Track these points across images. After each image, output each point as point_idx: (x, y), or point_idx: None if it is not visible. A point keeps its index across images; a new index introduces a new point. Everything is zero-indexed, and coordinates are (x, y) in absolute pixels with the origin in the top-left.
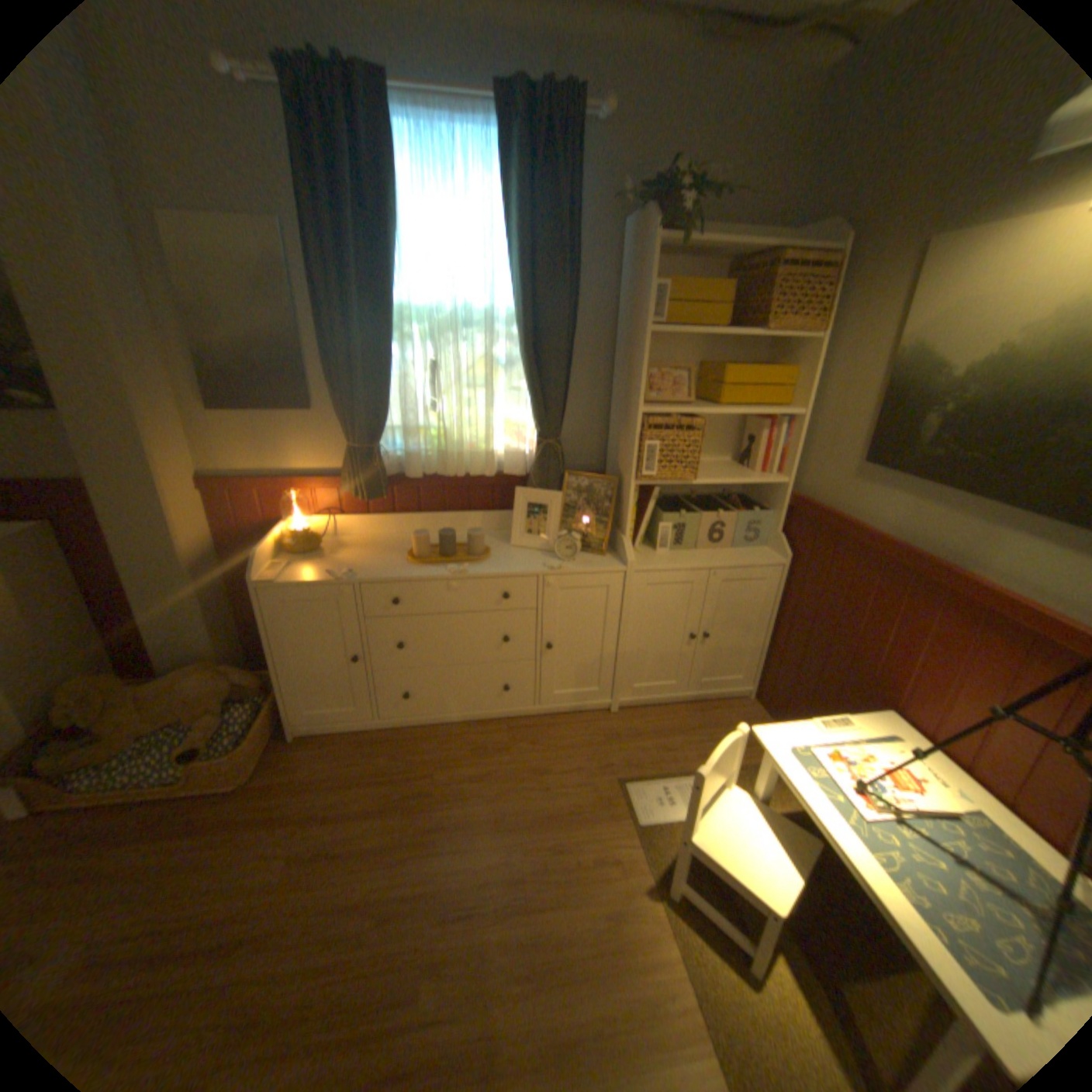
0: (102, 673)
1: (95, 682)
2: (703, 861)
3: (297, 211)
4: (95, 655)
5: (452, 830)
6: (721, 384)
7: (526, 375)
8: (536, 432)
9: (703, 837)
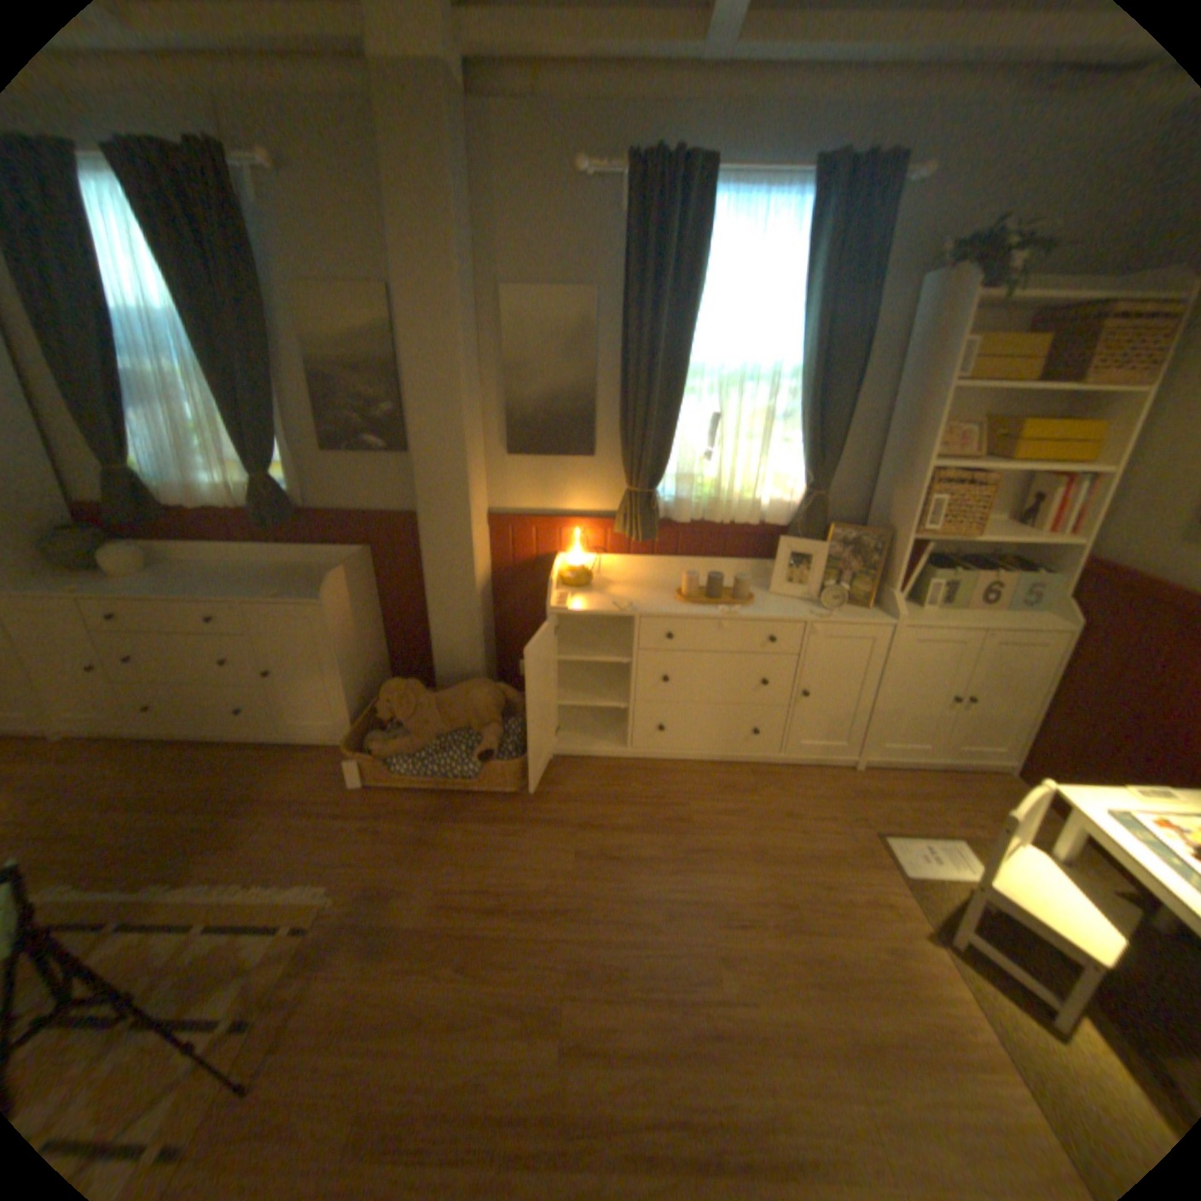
0: (386, 681)
1: (407, 684)
2: (1005, 908)
3: (624, 281)
4: (383, 664)
5: (719, 854)
6: (1017, 439)
7: (808, 427)
8: (805, 483)
9: (1004, 885)
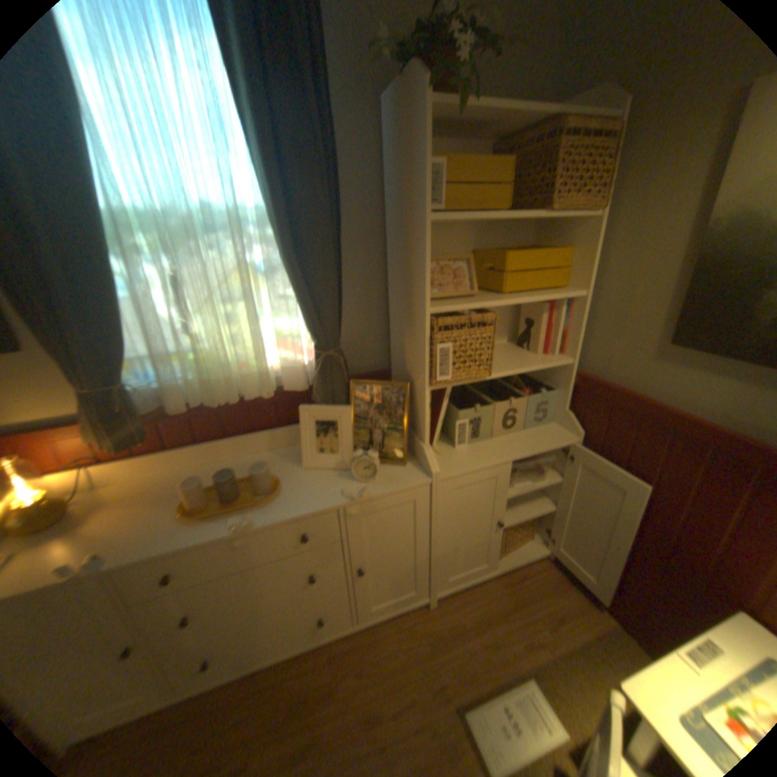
0: None
1: None
2: None
3: None
4: None
5: None
6: (503, 272)
7: (291, 283)
8: (313, 342)
9: None
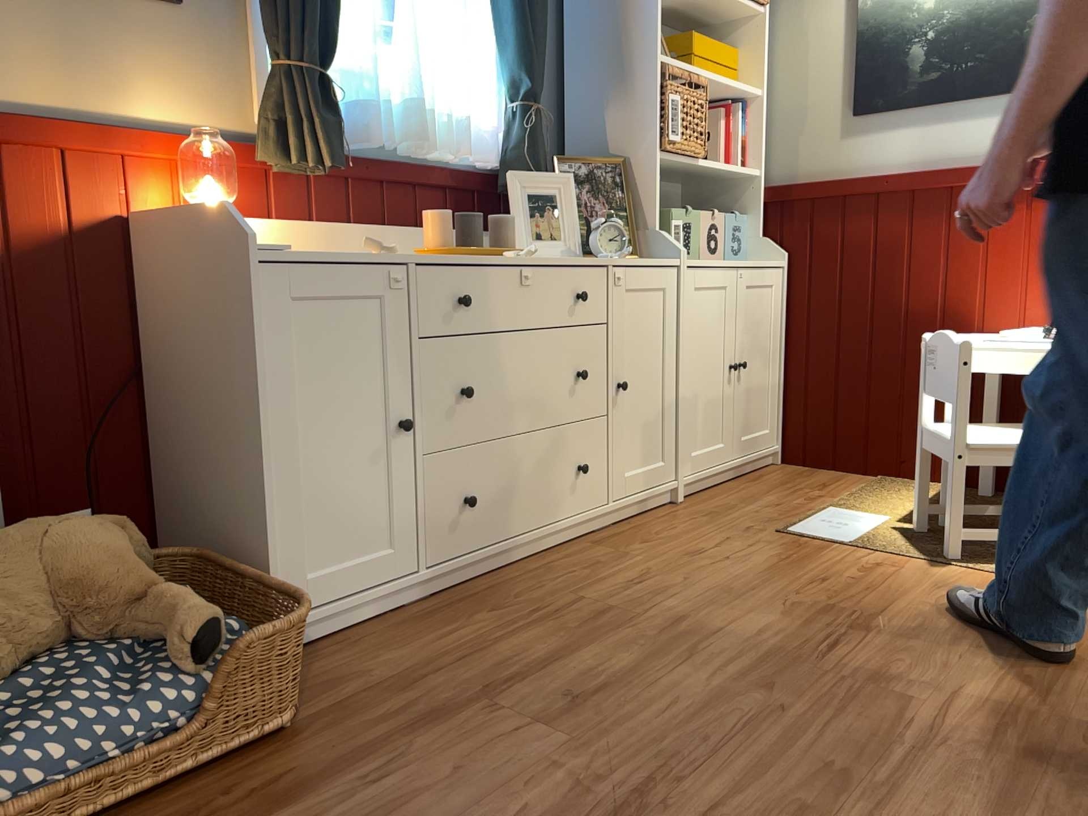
0: None
1: None
2: (983, 460)
3: None
4: None
5: (694, 614)
6: (690, 57)
7: (514, 5)
8: (511, 99)
9: (968, 439)
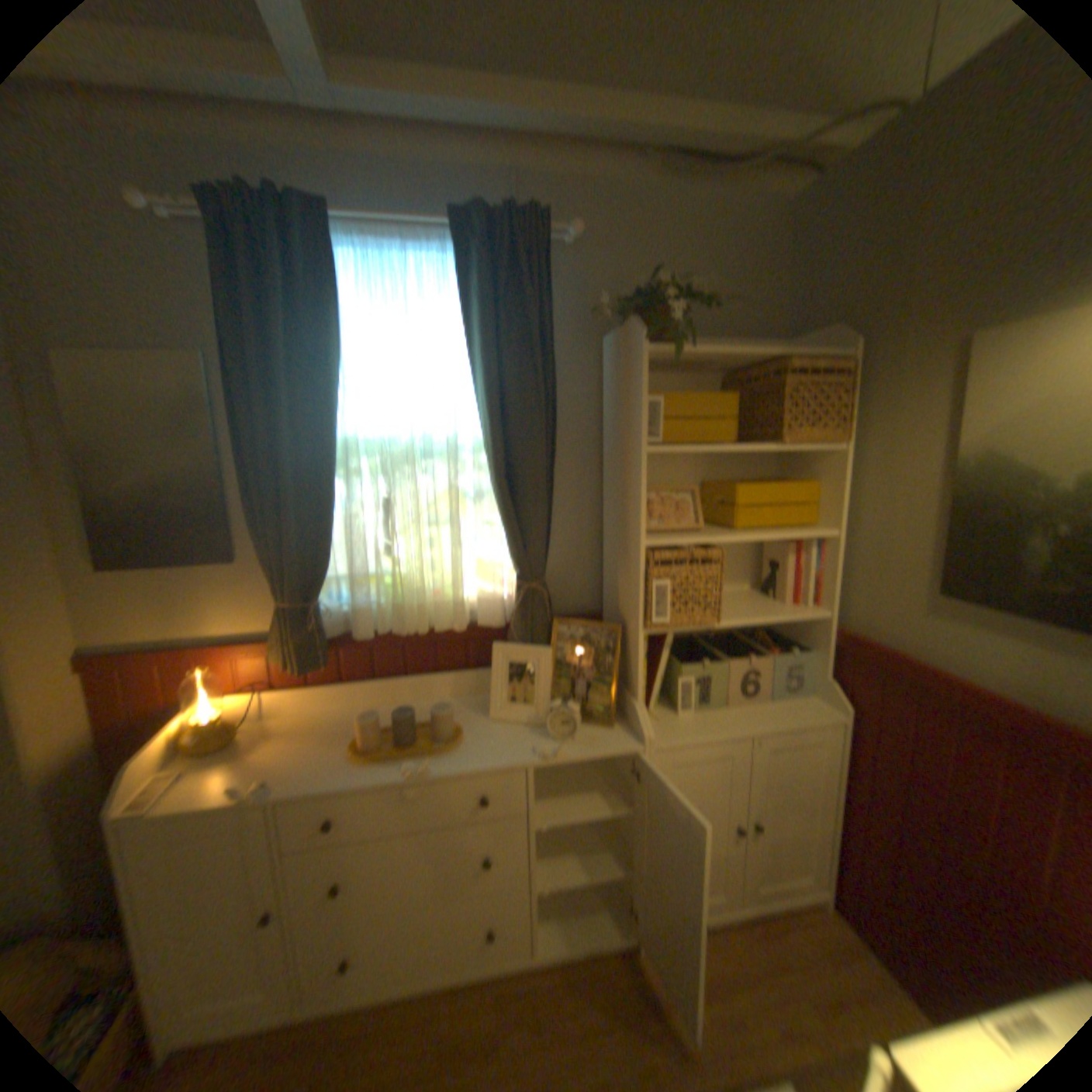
0: None
1: None
2: None
3: (218, 343)
4: None
5: None
6: (734, 507)
7: (500, 509)
8: (515, 573)
9: None
